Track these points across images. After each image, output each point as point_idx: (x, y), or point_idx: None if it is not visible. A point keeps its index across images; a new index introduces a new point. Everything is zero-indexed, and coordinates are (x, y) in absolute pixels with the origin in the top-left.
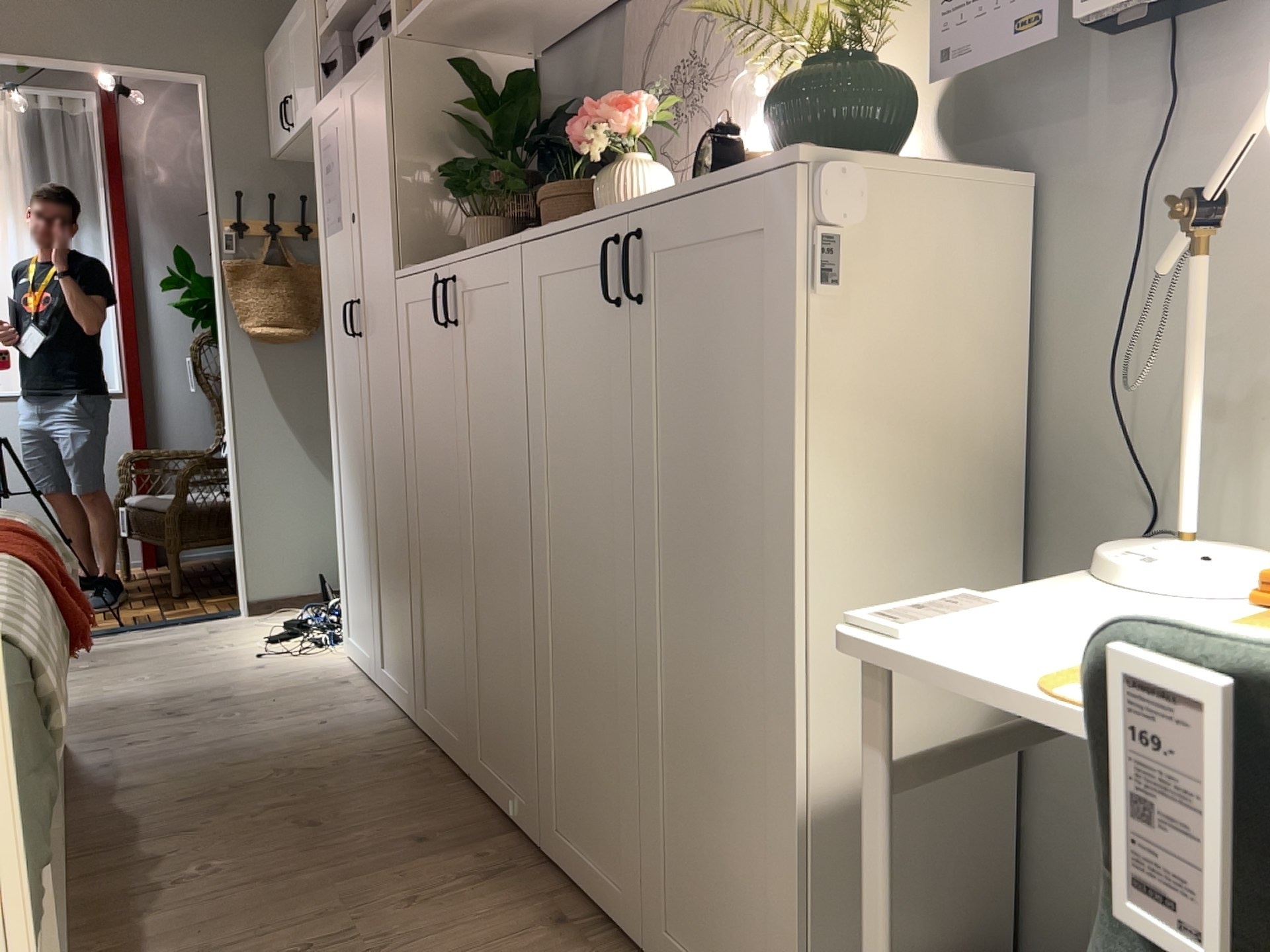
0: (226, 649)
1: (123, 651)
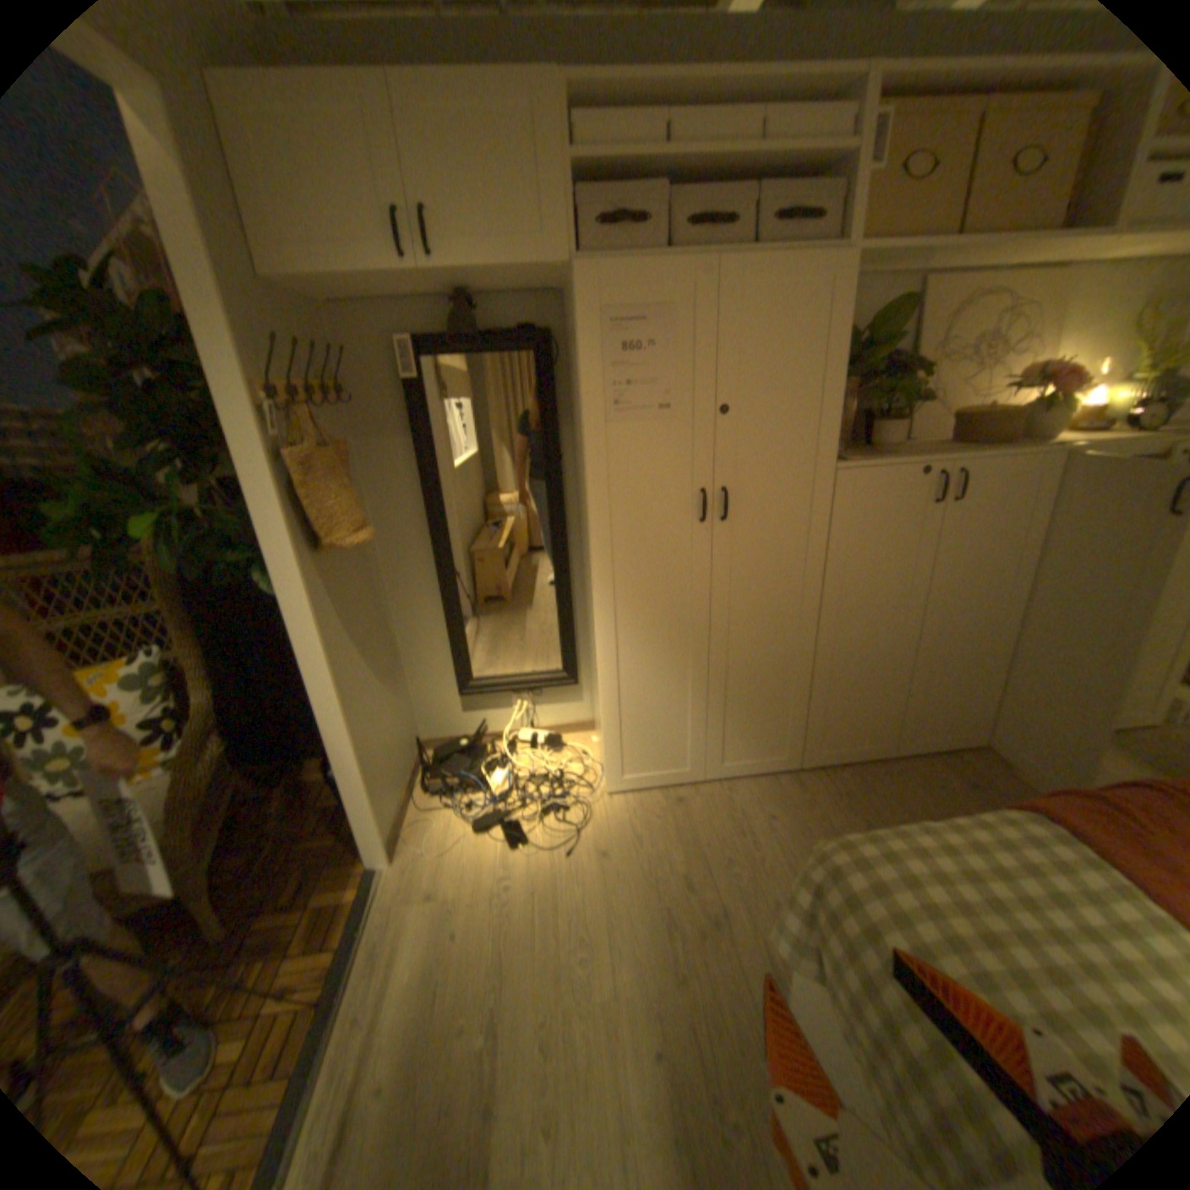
0: (518, 885)
1: (435, 1000)
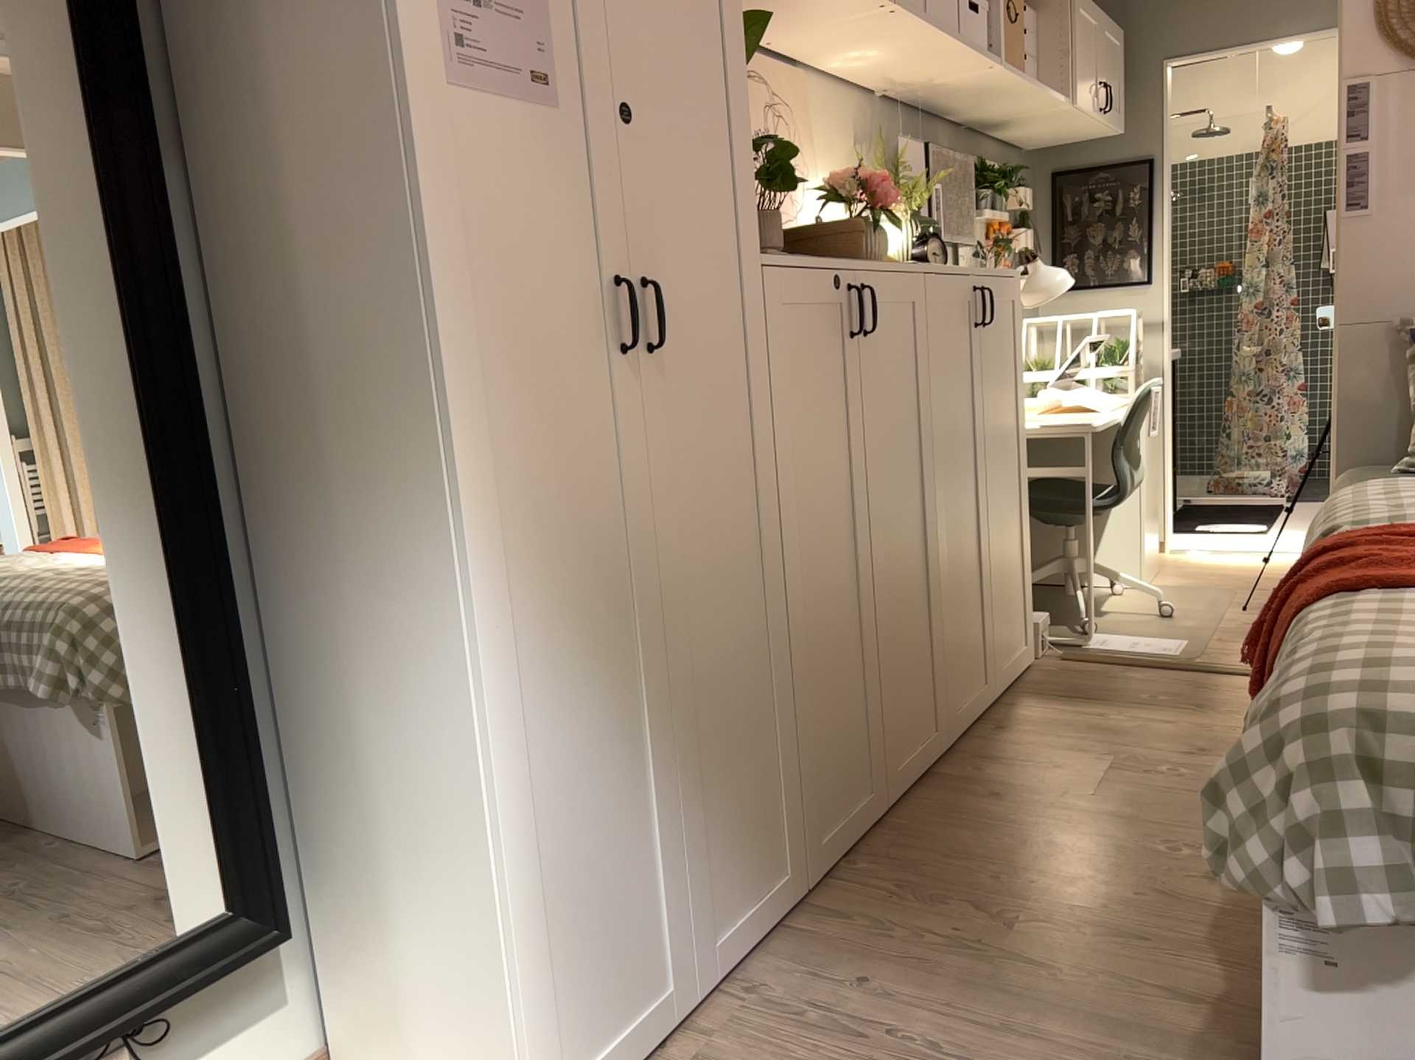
0: None
1: None
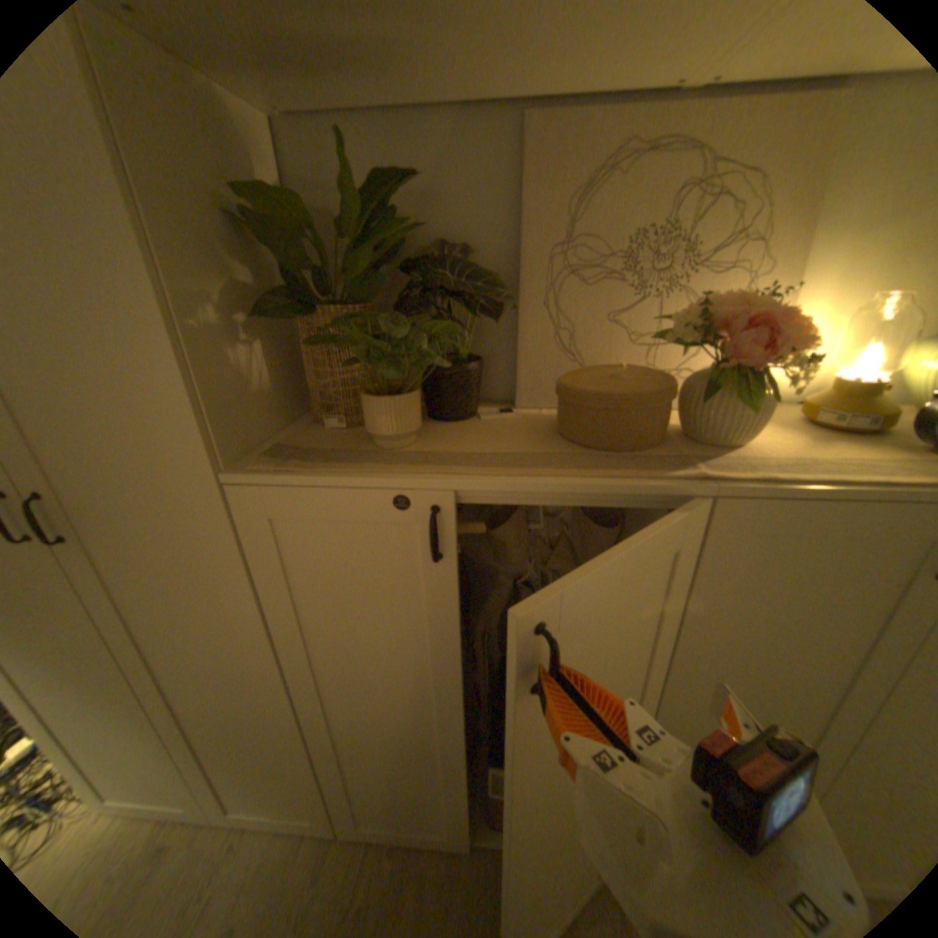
0: None
1: None
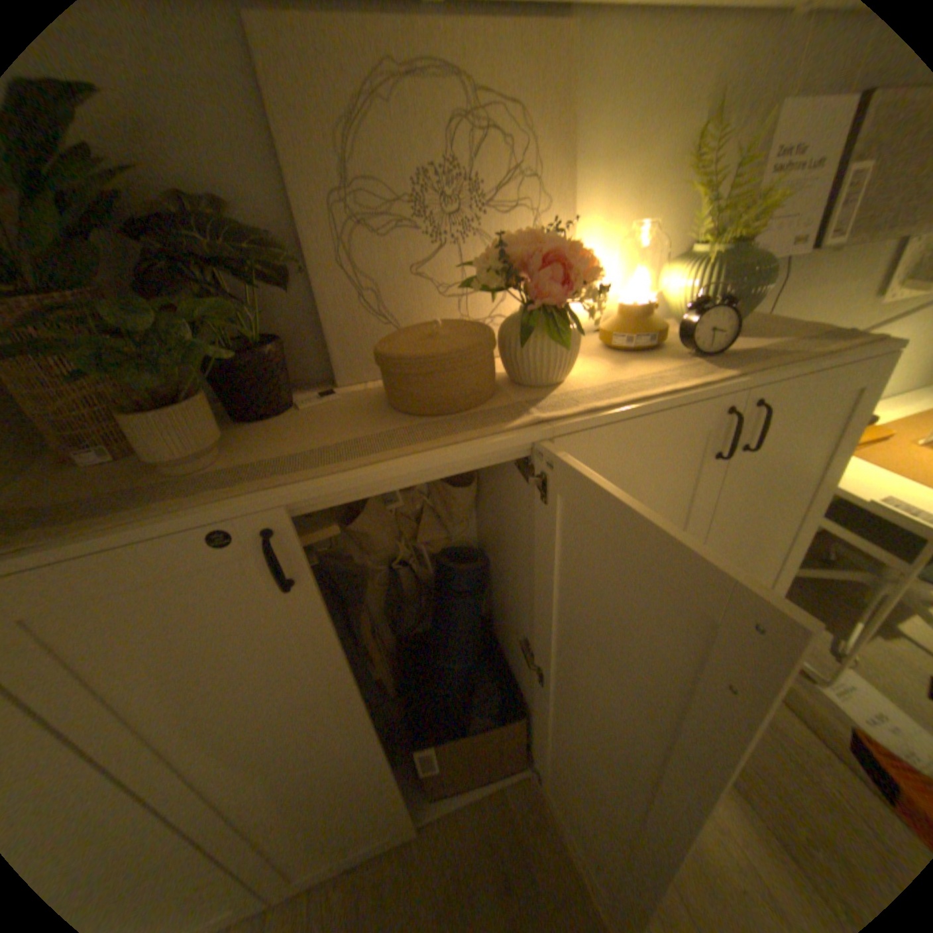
0: None
1: None
